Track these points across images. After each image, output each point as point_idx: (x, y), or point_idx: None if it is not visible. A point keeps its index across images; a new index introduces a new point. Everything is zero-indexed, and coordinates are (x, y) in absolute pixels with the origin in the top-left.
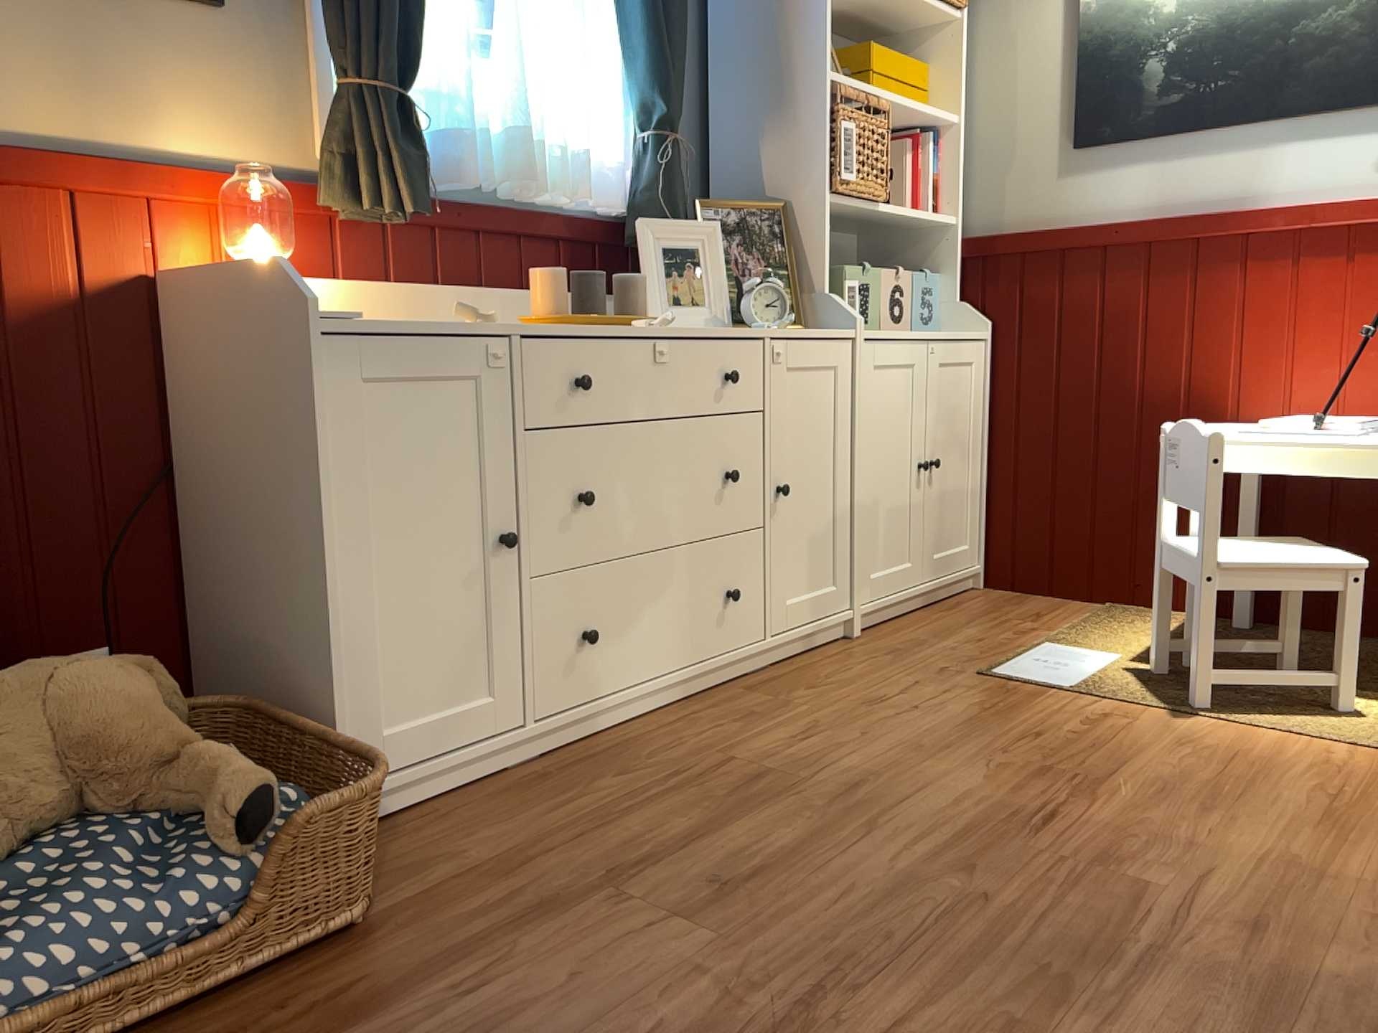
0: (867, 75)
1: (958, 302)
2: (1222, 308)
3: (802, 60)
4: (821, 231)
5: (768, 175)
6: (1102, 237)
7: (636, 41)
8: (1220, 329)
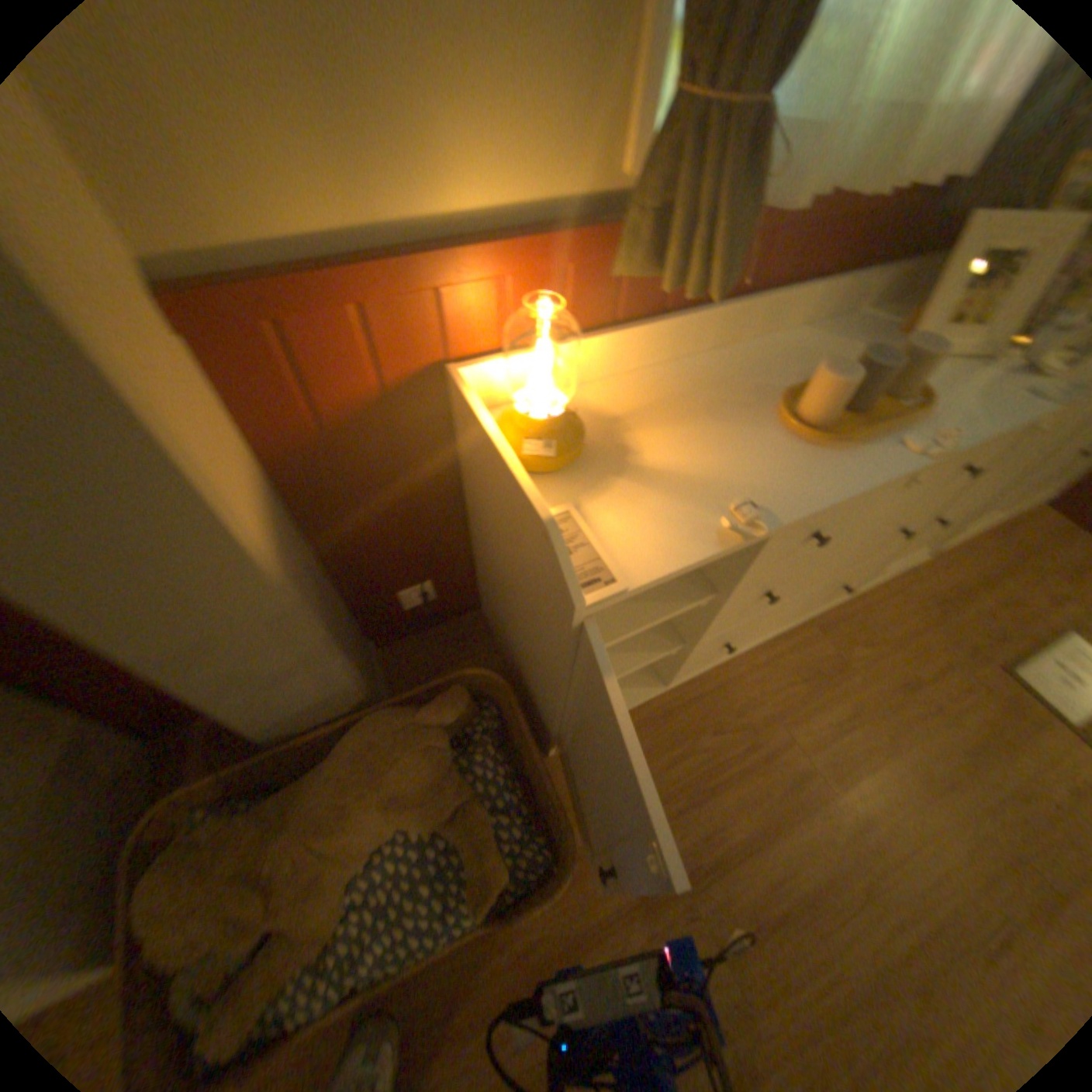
0: None
1: None
2: None
3: None
4: None
5: None
6: None
7: None
8: None
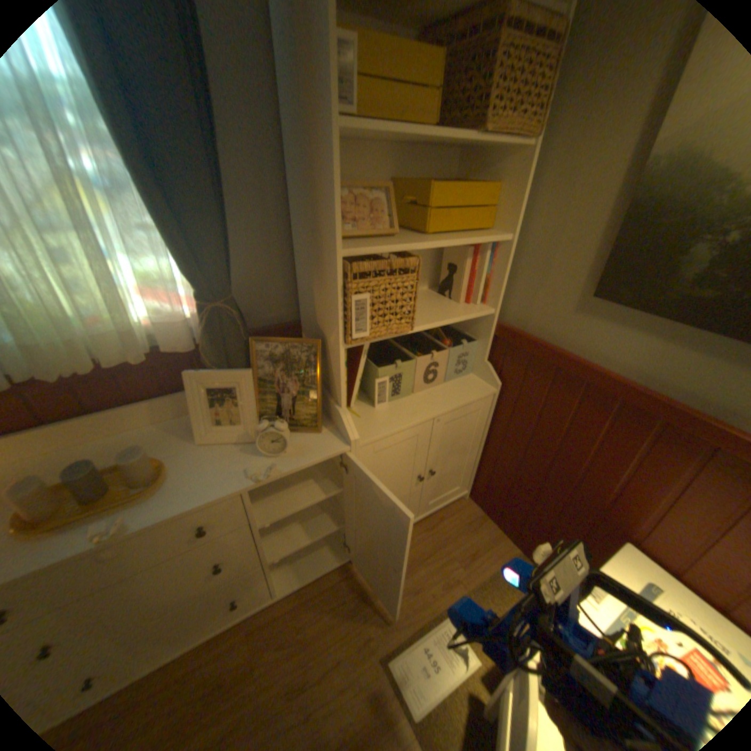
0: (428, 209)
1: (487, 361)
2: (669, 480)
3: (326, 232)
4: (340, 369)
5: (318, 309)
6: (593, 377)
7: (161, 230)
8: (660, 491)
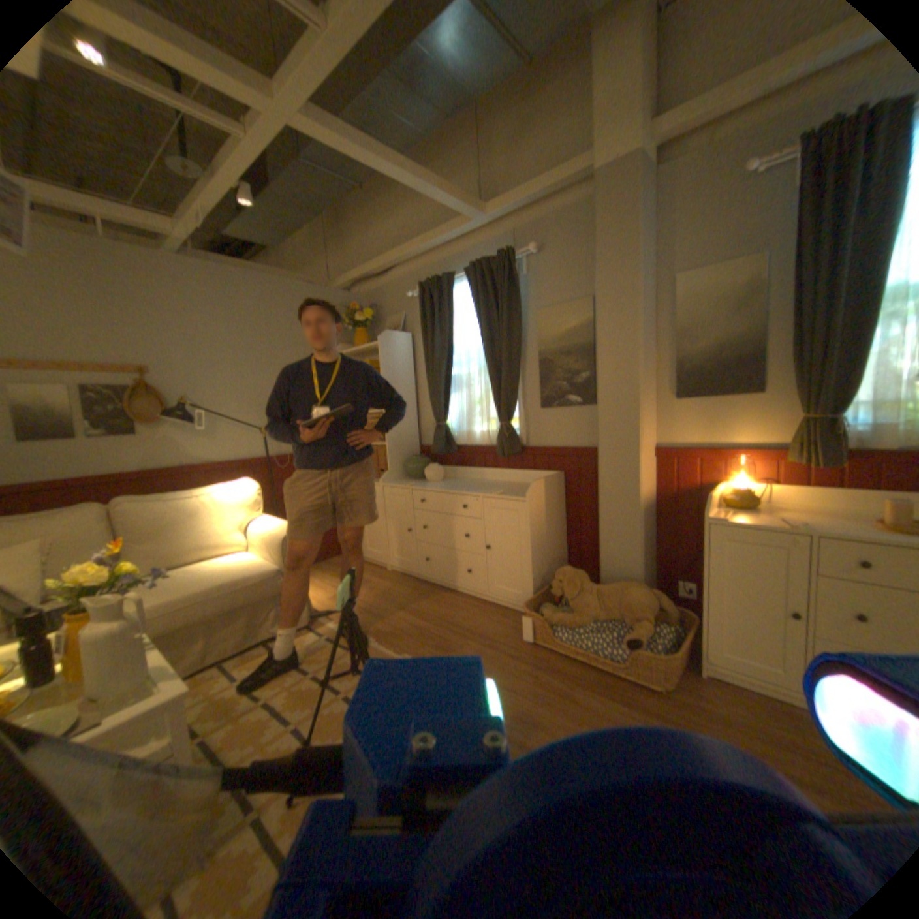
0: None
1: None
2: None
3: None
4: None
5: None
6: None
7: None
8: None
